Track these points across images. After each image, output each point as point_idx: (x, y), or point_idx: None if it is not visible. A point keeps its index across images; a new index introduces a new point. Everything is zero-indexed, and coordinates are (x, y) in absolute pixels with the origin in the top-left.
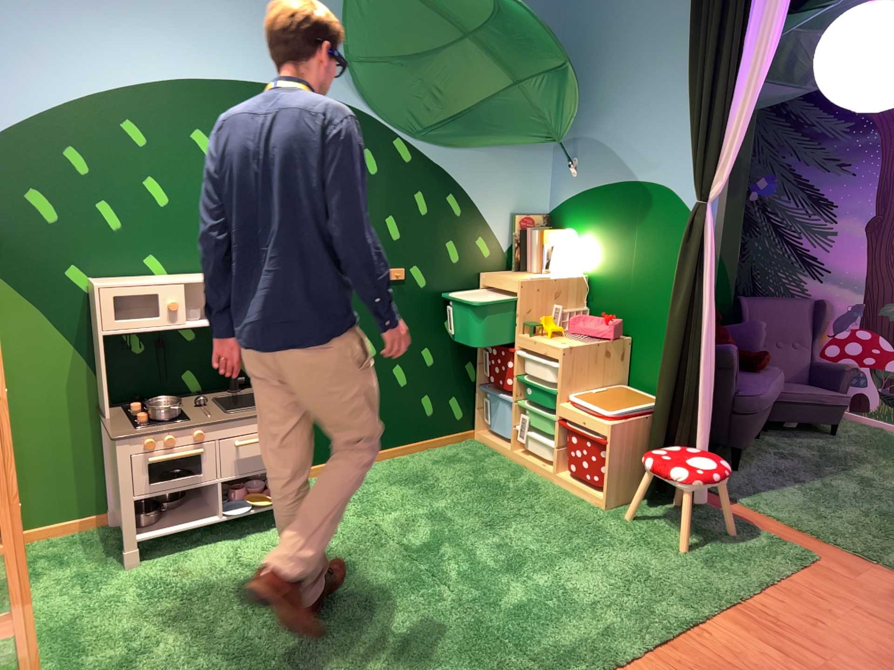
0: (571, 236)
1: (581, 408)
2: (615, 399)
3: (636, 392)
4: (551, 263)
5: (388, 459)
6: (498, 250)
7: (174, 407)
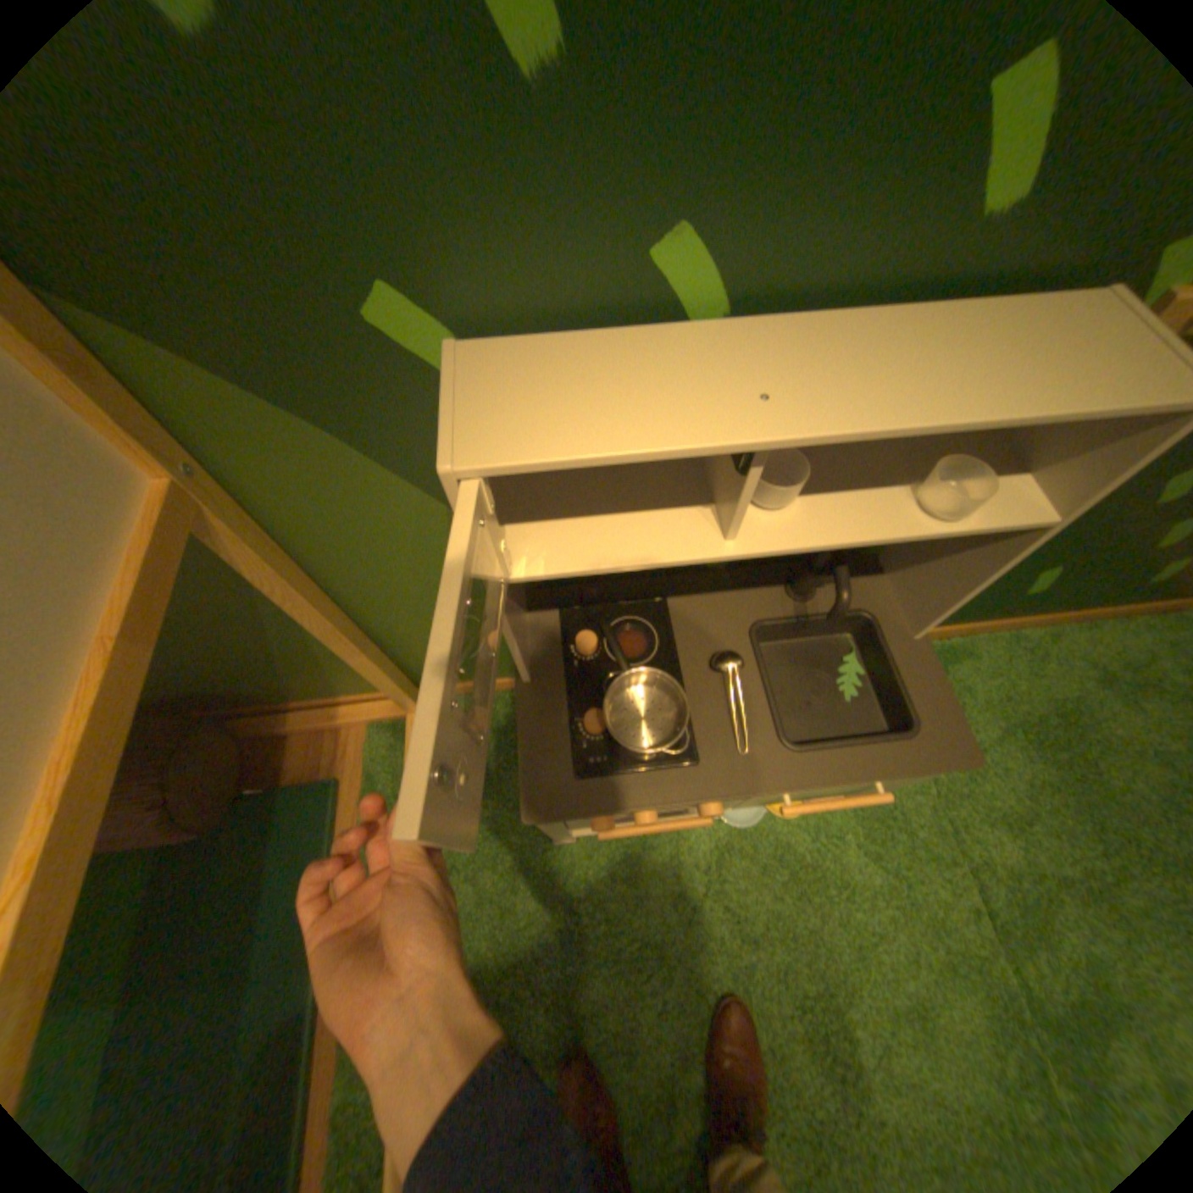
0: None
1: None
2: None
3: None
4: None
5: (1008, 632)
6: None
7: (667, 746)
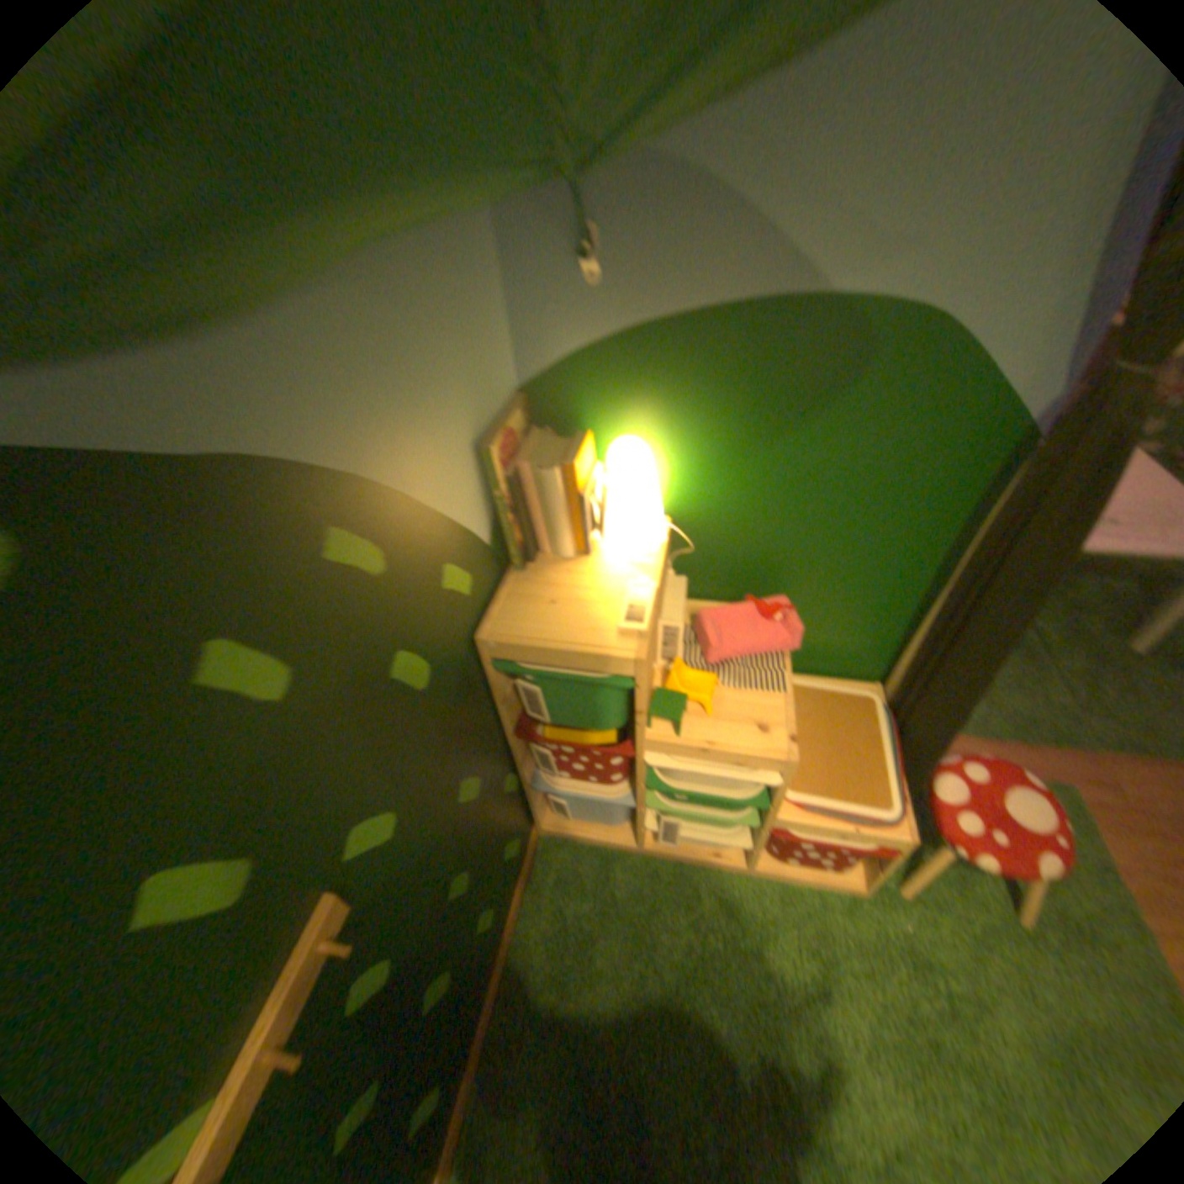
0: (644, 457)
1: (822, 814)
2: (833, 745)
3: (813, 688)
4: (599, 525)
5: (477, 1065)
6: (482, 556)
7: None
